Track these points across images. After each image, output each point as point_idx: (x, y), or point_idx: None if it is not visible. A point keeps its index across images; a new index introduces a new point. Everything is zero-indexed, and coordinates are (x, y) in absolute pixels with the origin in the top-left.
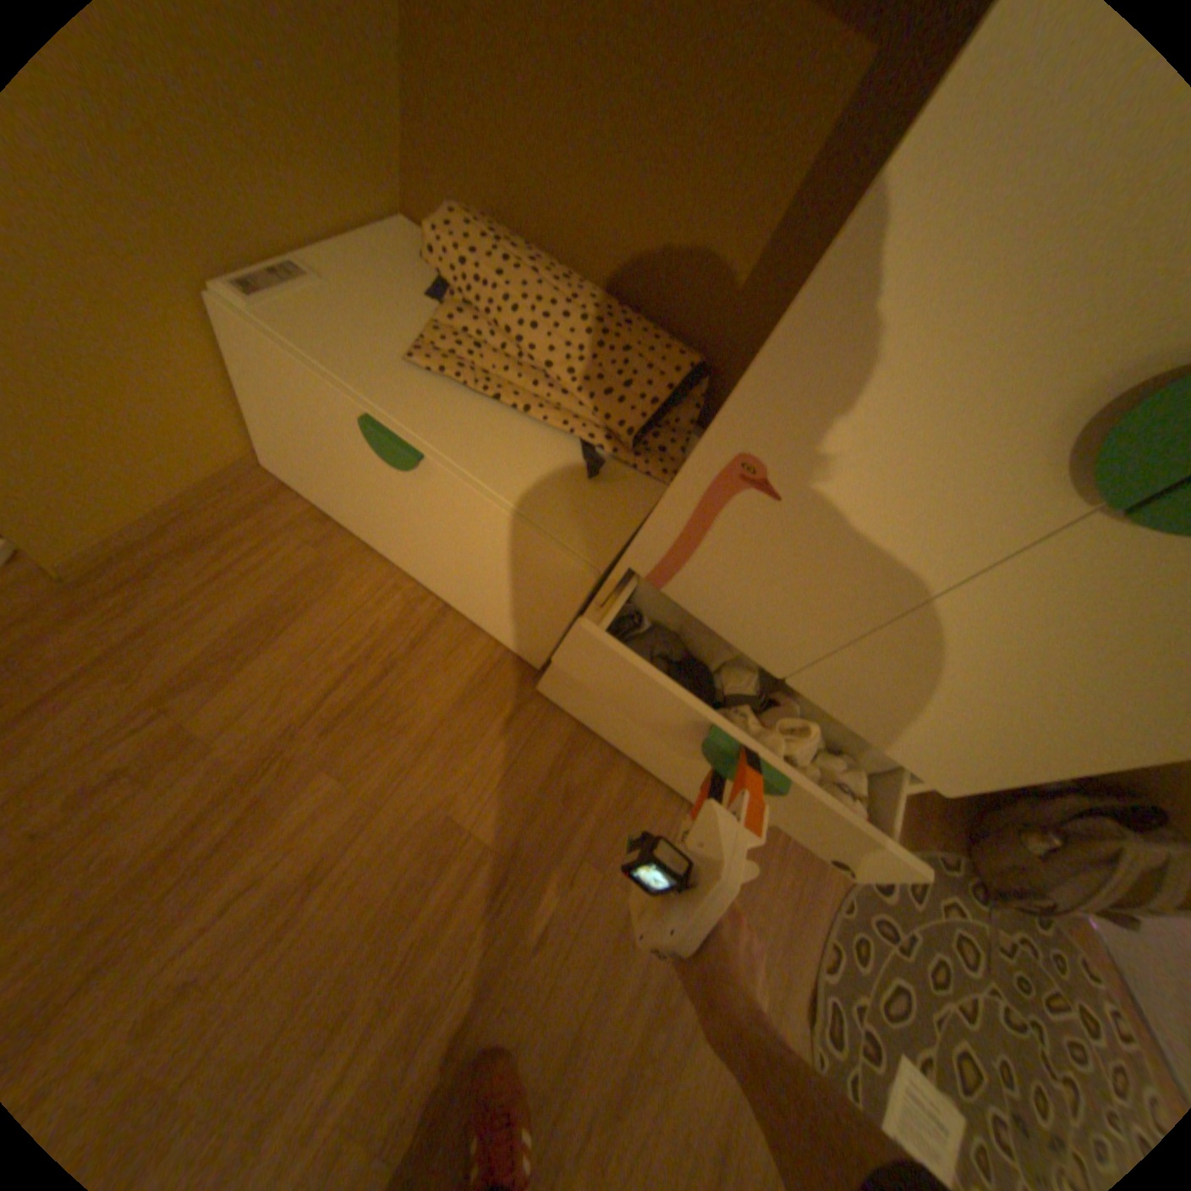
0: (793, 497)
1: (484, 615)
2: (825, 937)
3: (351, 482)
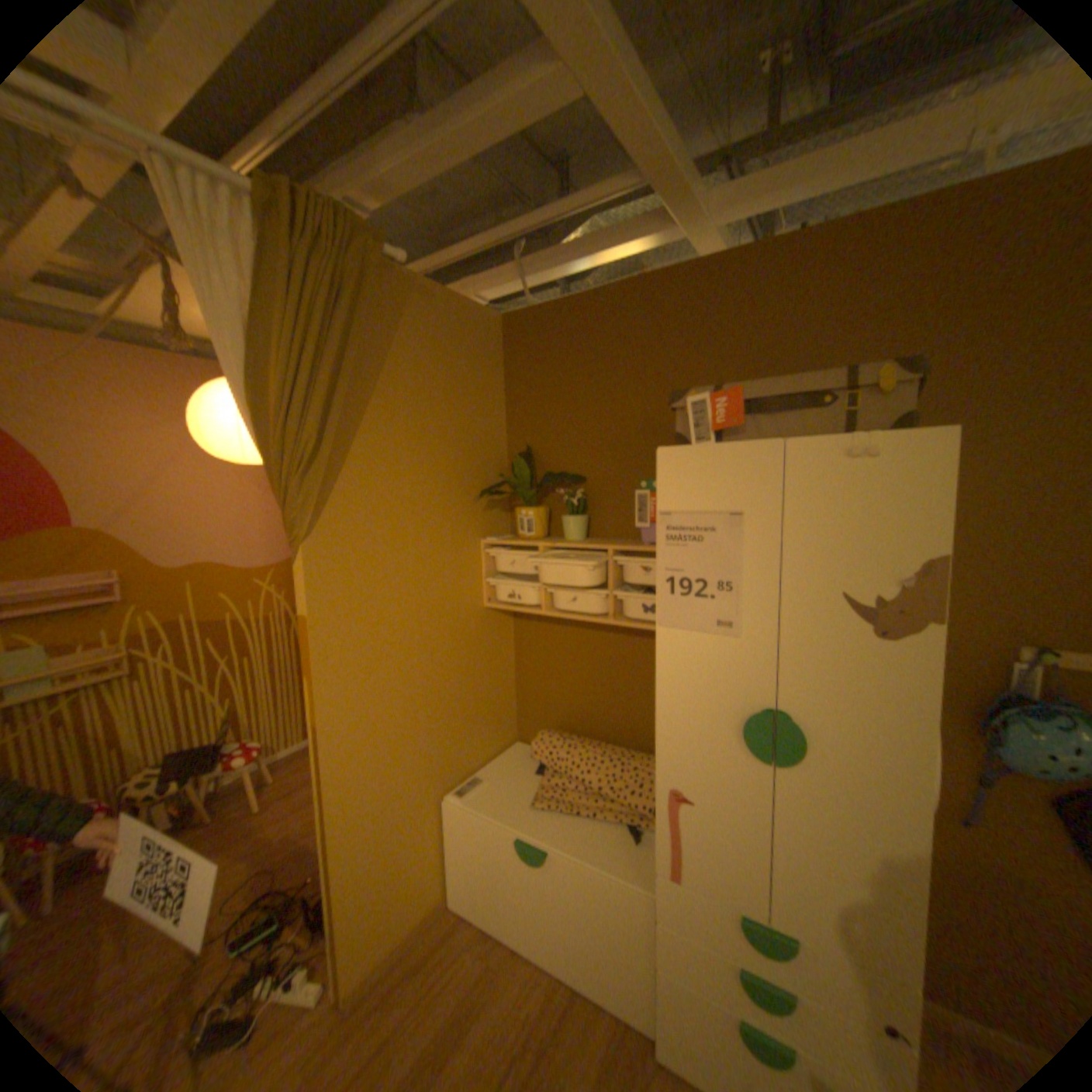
0: (696, 802)
1: (601, 988)
2: None
3: (506, 893)
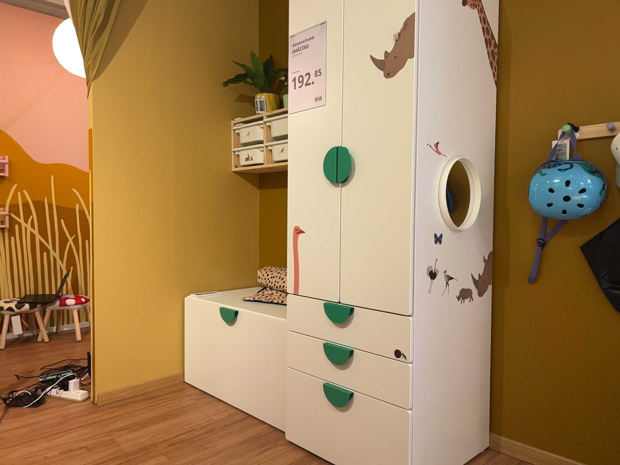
0: (305, 229)
1: (263, 406)
2: None
3: (215, 354)
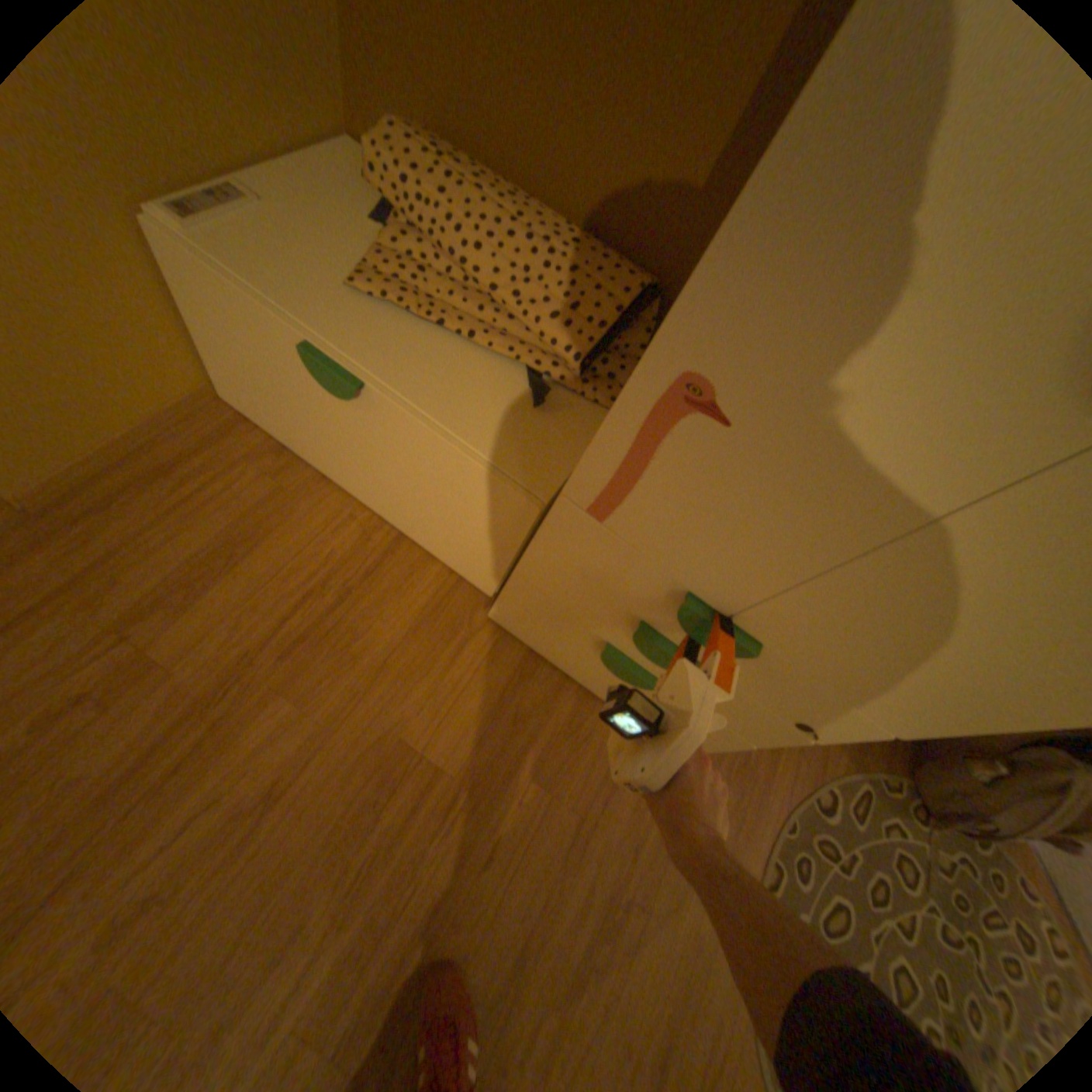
0: (745, 422)
1: (437, 544)
2: (768, 856)
3: (301, 412)
